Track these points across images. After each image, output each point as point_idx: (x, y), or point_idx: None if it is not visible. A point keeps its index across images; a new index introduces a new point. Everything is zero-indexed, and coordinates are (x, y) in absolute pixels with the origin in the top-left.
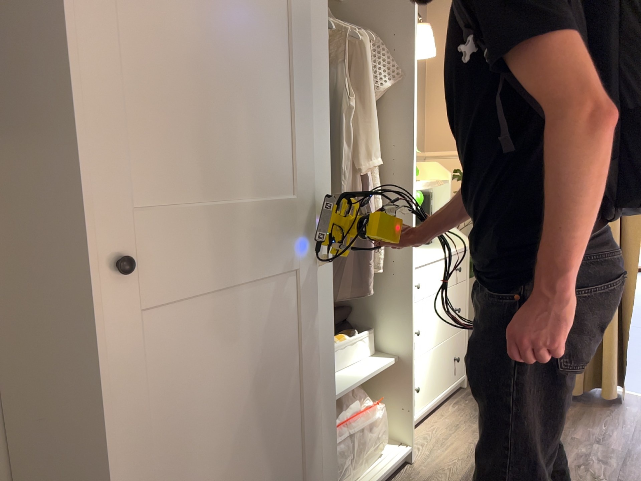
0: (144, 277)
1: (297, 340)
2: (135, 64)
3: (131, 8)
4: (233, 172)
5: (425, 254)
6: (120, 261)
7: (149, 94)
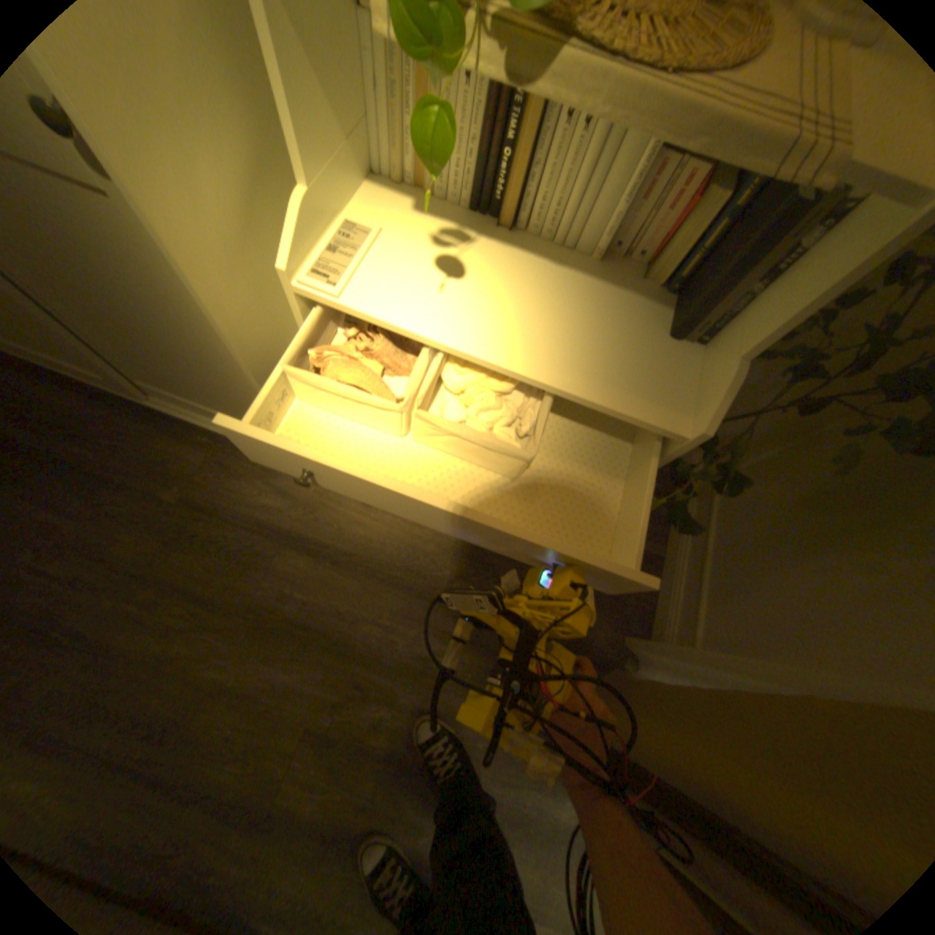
0: None
1: None
2: None
3: None
4: None
5: (505, 329)
6: None
7: None
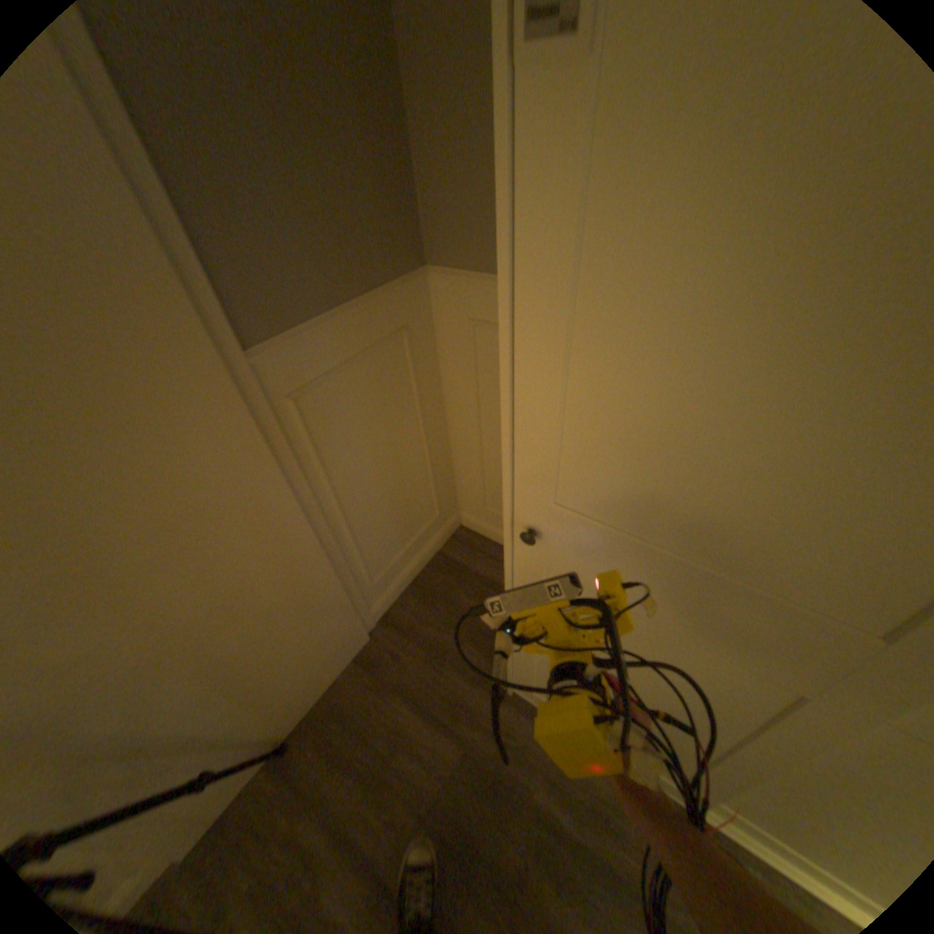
0: (552, 552)
1: (752, 729)
2: (585, 370)
3: (597, 292)
4: (722, 539)
5: None
6: (522, 533)
7: (599, 408)
